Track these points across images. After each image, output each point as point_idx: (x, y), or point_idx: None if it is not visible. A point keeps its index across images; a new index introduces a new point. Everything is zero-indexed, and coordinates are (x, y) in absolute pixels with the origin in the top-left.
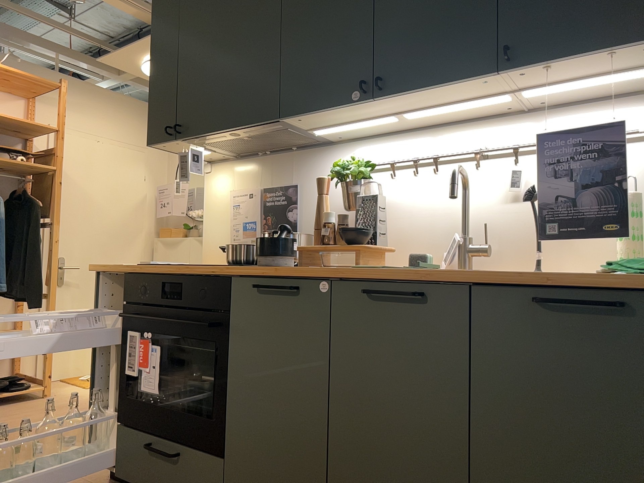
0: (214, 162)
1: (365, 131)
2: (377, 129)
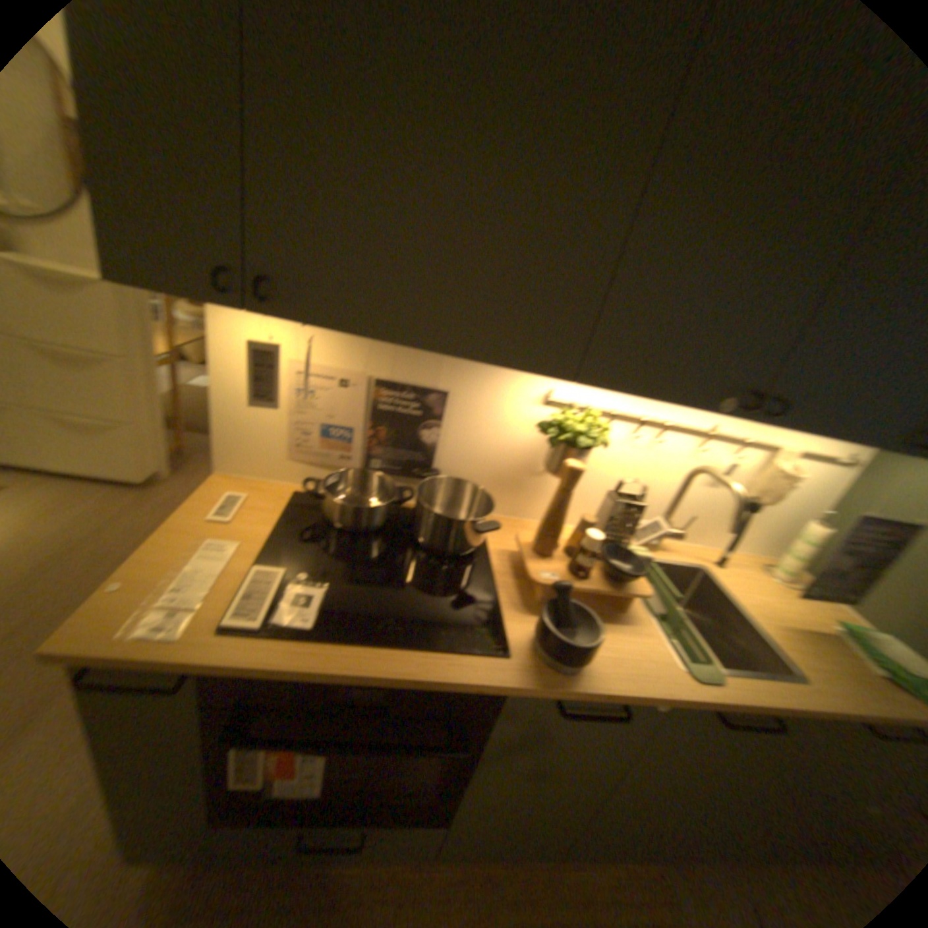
0: None
1: None
2: None
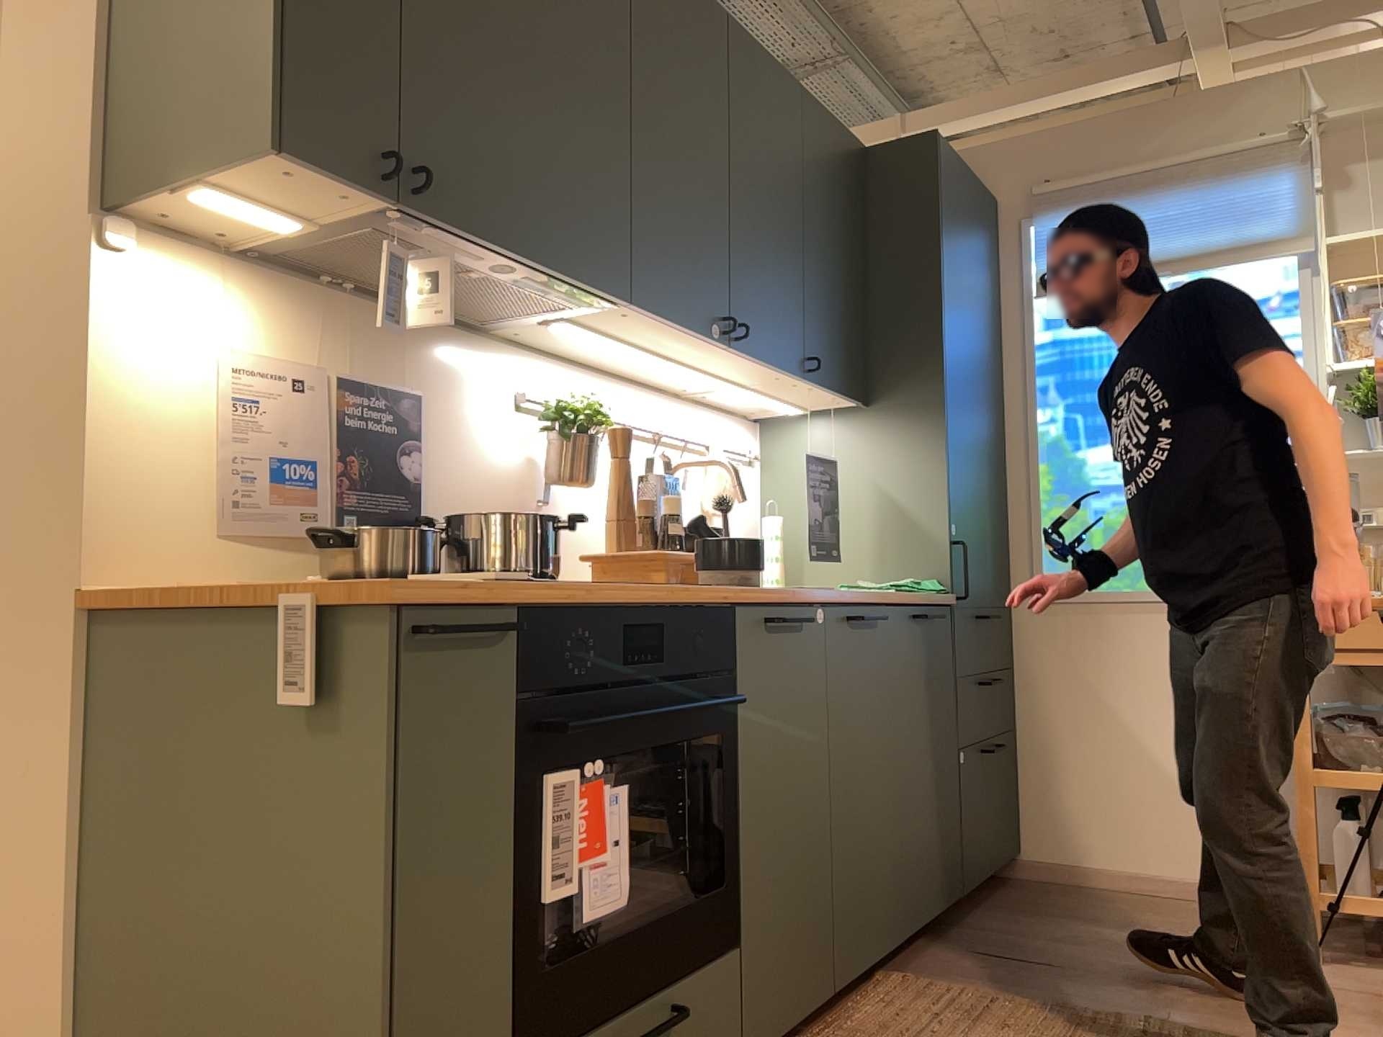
0: (133, 219)
1: (558, 342)
2: (571, 346)
